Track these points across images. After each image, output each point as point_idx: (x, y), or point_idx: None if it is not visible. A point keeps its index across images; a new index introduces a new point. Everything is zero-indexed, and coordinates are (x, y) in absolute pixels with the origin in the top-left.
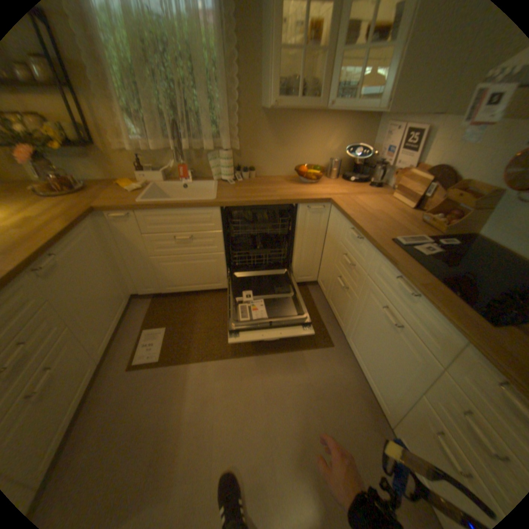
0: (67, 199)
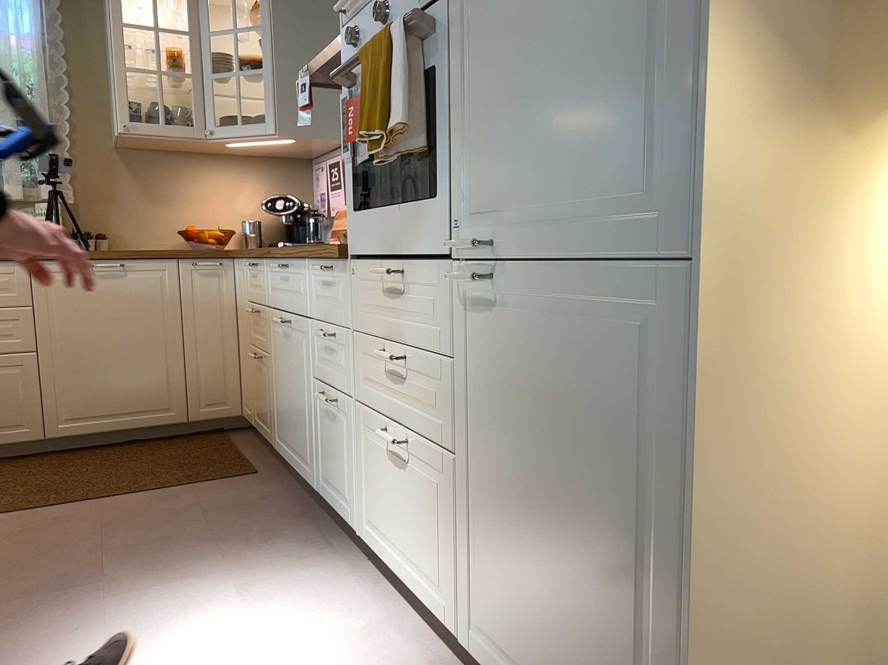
0: None
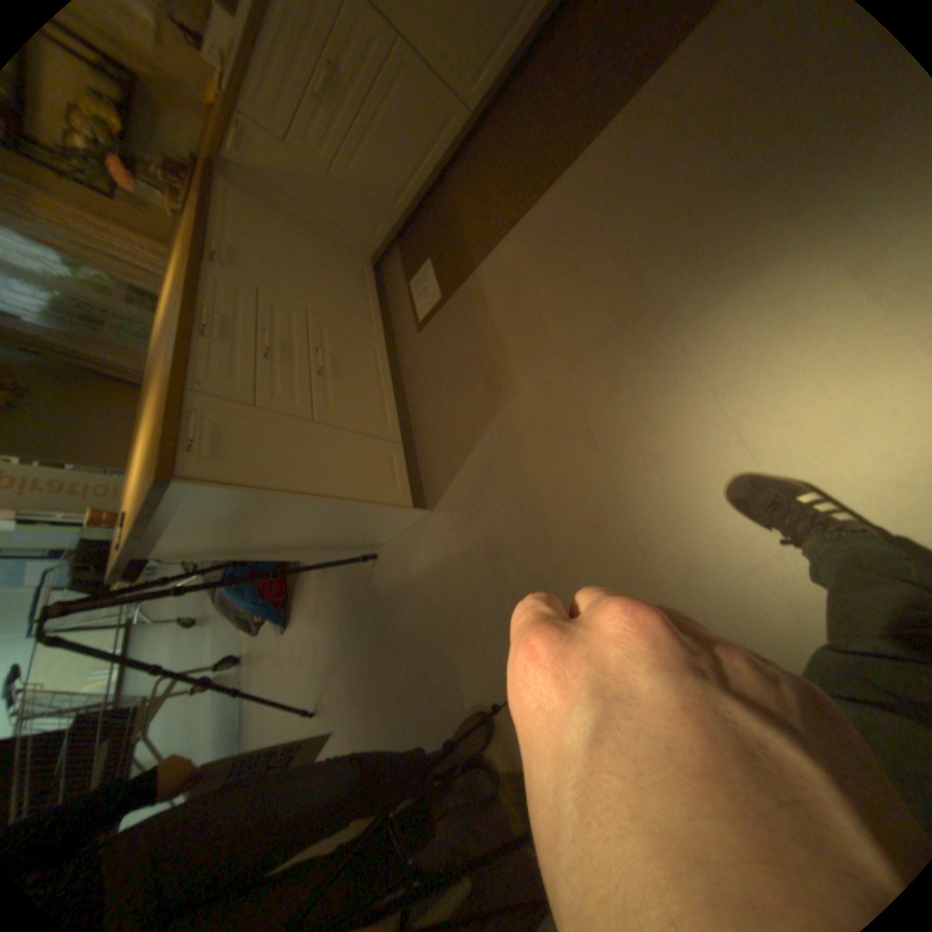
0: (195, 184)
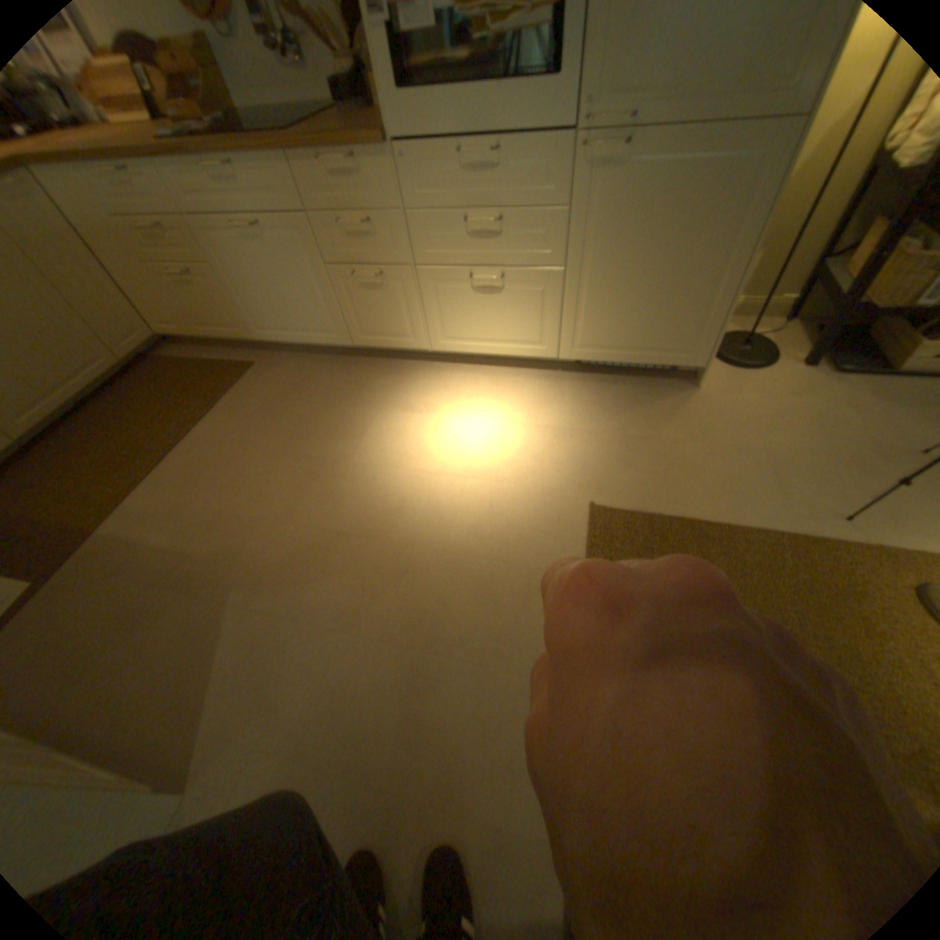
0: None
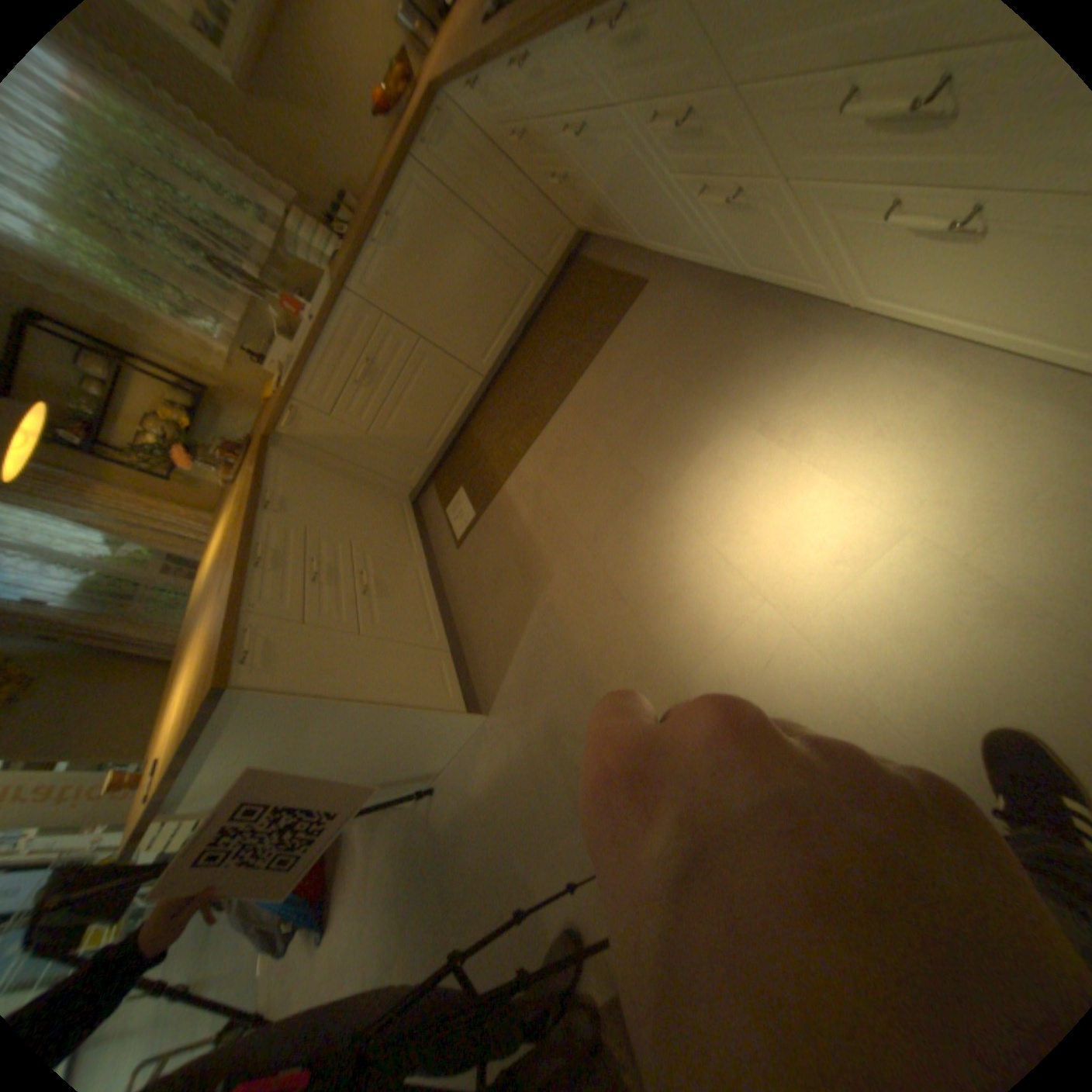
0: (250, 457)
